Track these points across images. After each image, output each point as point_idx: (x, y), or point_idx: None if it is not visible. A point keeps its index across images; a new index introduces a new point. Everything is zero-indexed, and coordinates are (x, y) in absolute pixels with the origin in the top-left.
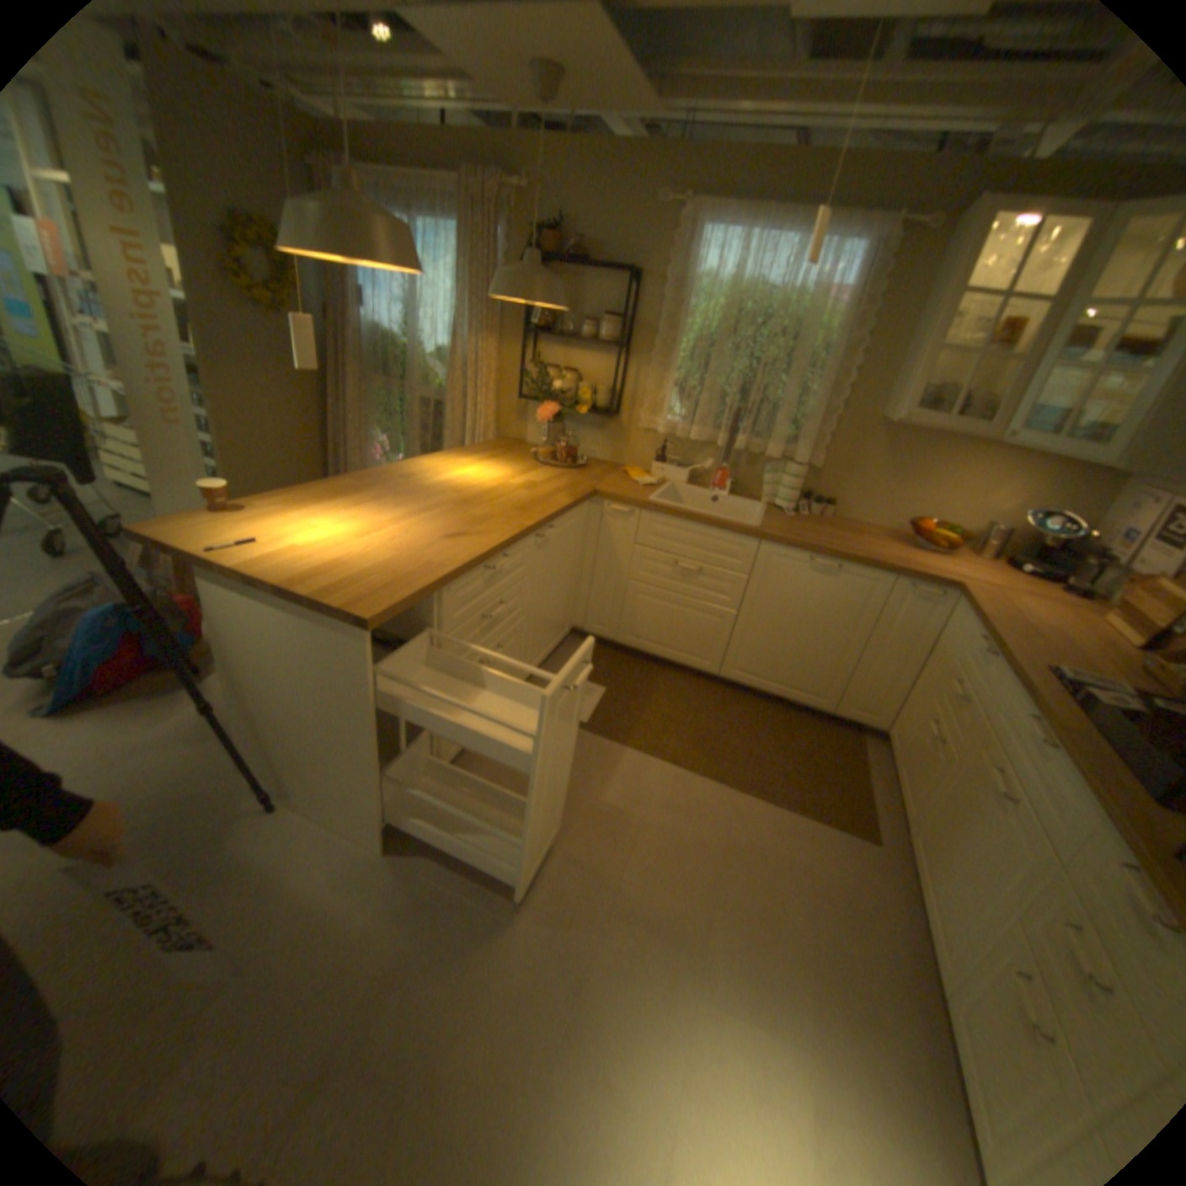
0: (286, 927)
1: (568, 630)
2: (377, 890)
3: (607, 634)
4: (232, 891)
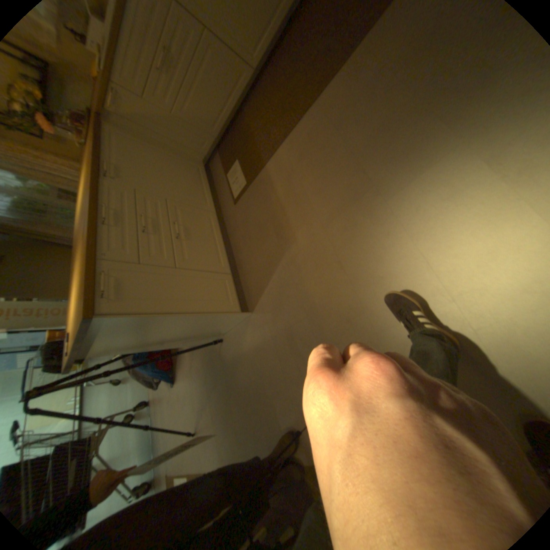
0: (257, 358)
1: (202, 165)
2: (262, 322)
3: (211, 141)
4: (239, 366)
